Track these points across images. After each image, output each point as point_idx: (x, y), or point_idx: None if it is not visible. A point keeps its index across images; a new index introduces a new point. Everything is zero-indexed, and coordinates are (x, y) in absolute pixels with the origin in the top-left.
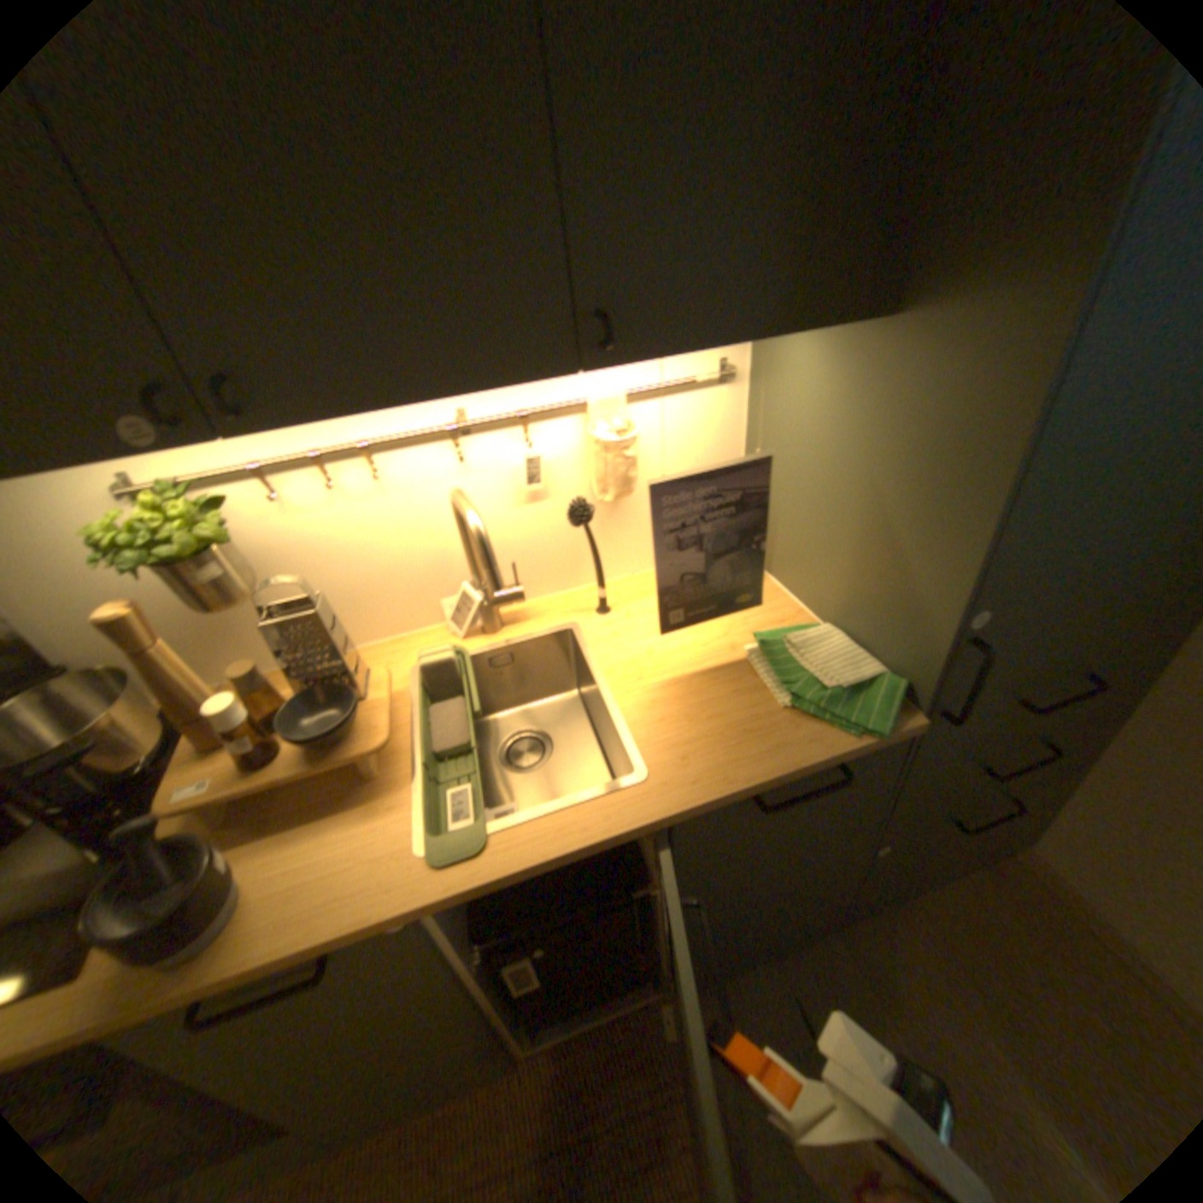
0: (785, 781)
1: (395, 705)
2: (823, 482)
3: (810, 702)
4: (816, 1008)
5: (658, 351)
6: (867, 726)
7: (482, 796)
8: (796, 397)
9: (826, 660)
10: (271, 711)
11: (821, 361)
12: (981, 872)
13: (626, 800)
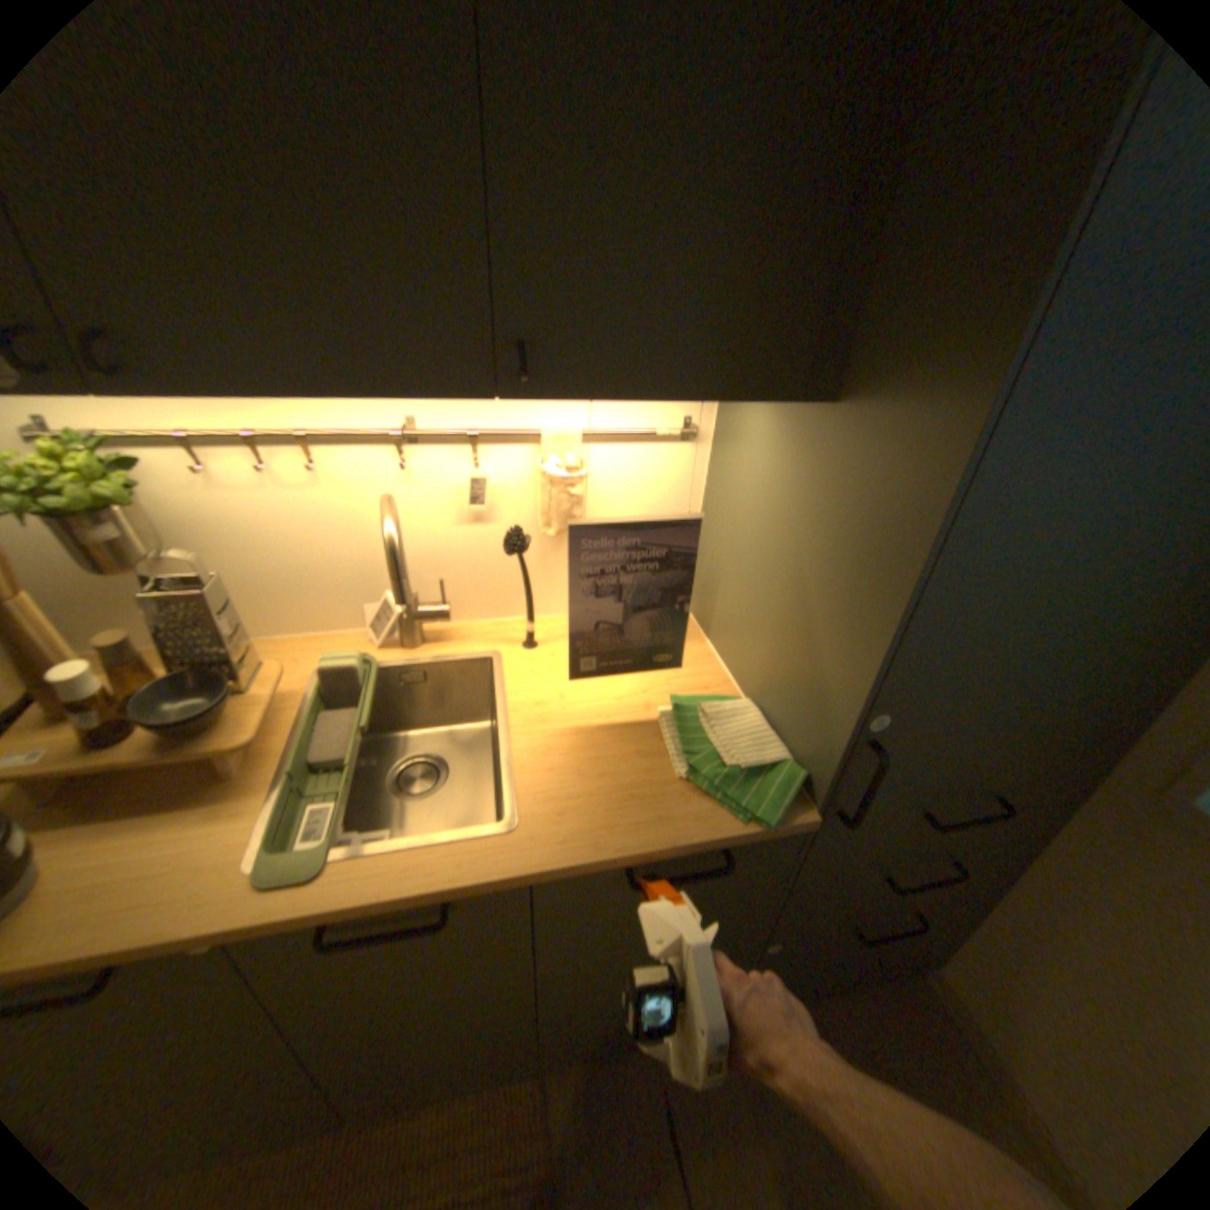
0: (659, 858)
1: (275, 705)
2: (761, 556)
3: (708, 778)
4: (684, 1110)
5: (587, 394)
6: (756, 814)
7: (338, 819)
8: (747, 467)
9: (734, 737)
10: (133, 689)
11: (773, 436)
12: (886, 987)
13: (485, 850)
